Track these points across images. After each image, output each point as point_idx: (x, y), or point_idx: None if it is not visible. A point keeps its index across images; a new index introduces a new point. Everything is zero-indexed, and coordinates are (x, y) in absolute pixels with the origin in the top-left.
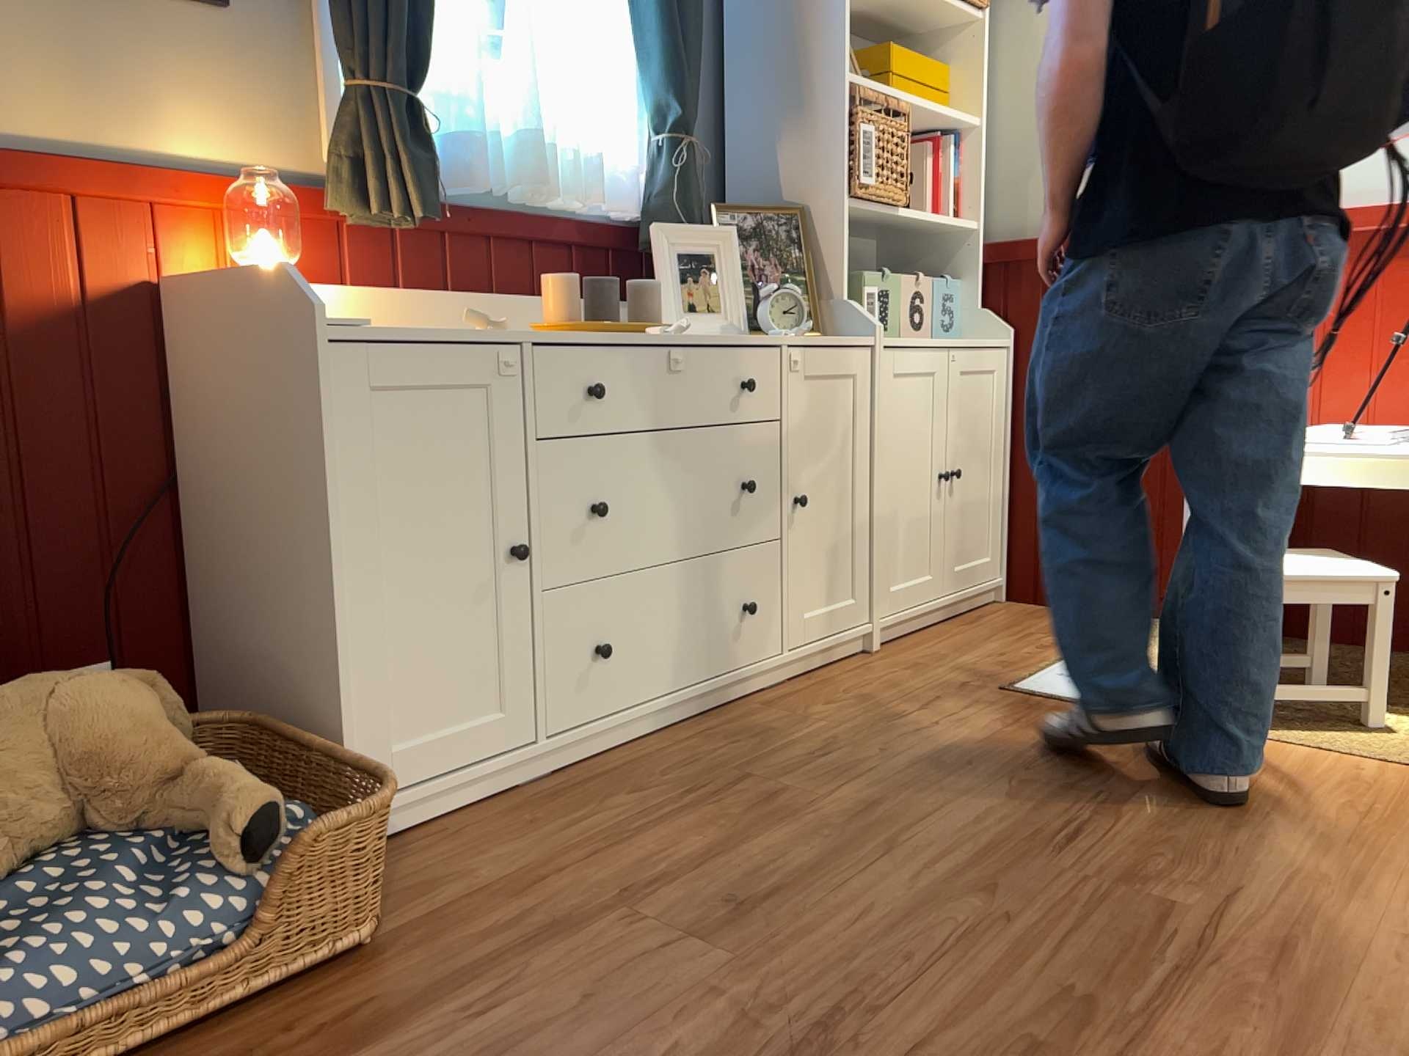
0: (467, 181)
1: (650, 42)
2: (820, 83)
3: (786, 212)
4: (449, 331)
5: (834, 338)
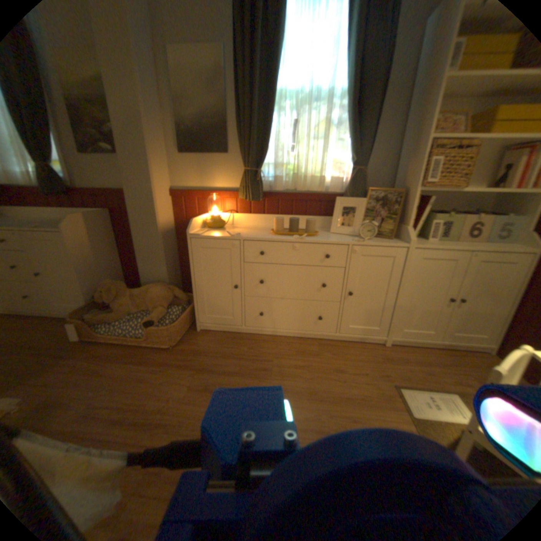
0: (276, 188)
1: (351, 135)
2: (424, 139)
3: (405, 189)
4: (228, 234)
5: (393, 242)
